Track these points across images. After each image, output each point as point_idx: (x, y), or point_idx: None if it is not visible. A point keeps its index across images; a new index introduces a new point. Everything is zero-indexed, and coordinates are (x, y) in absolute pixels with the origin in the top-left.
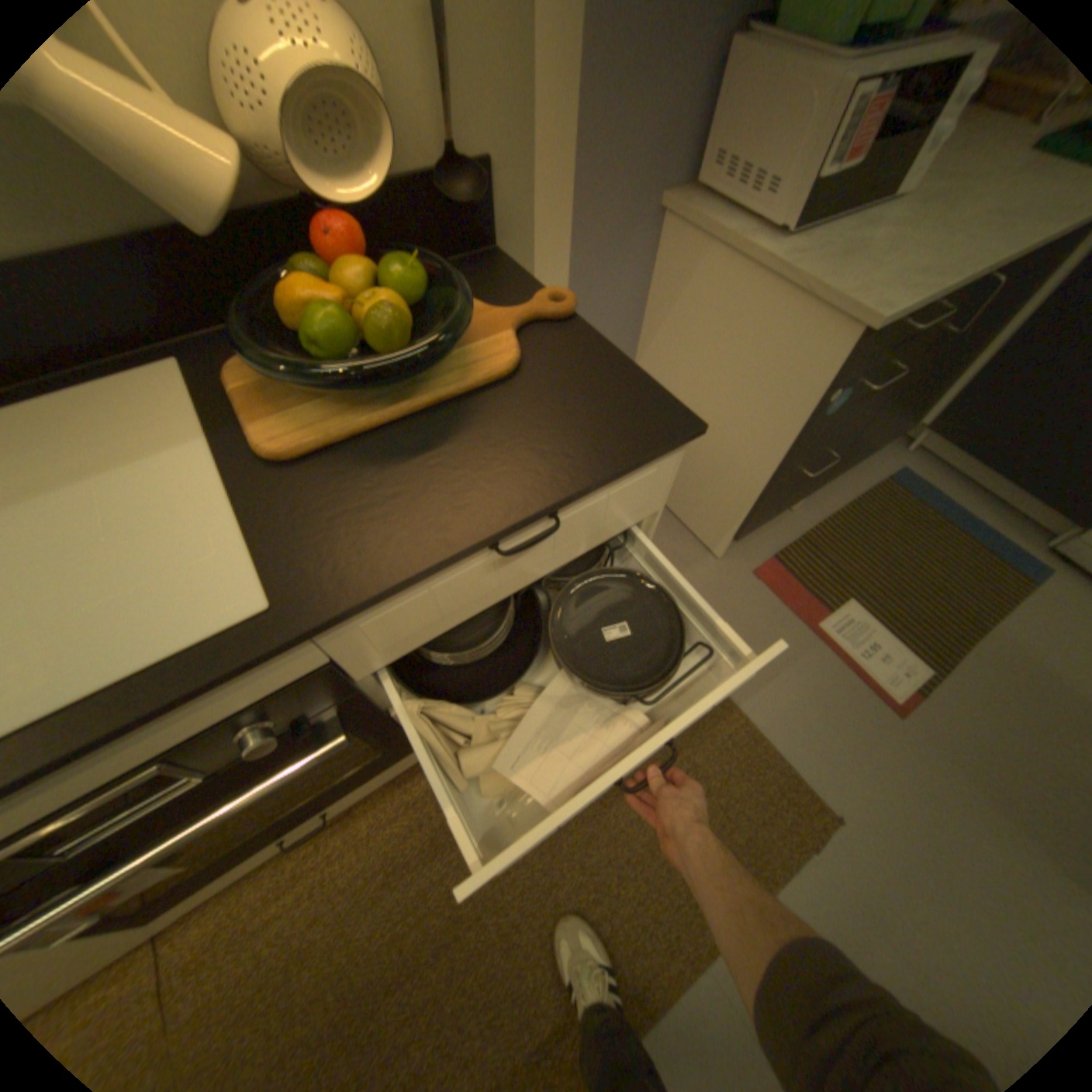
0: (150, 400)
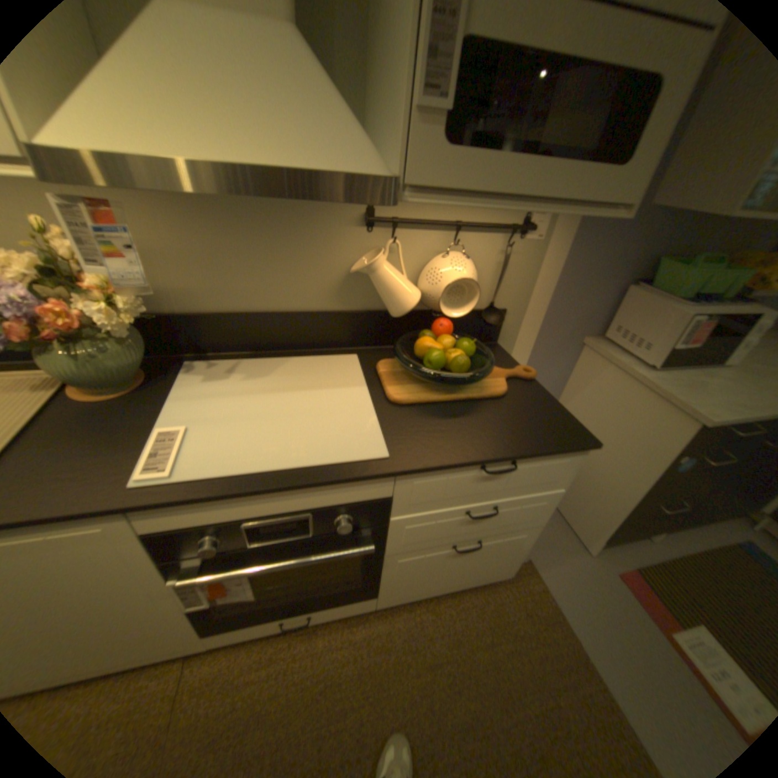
0: (344, 368)
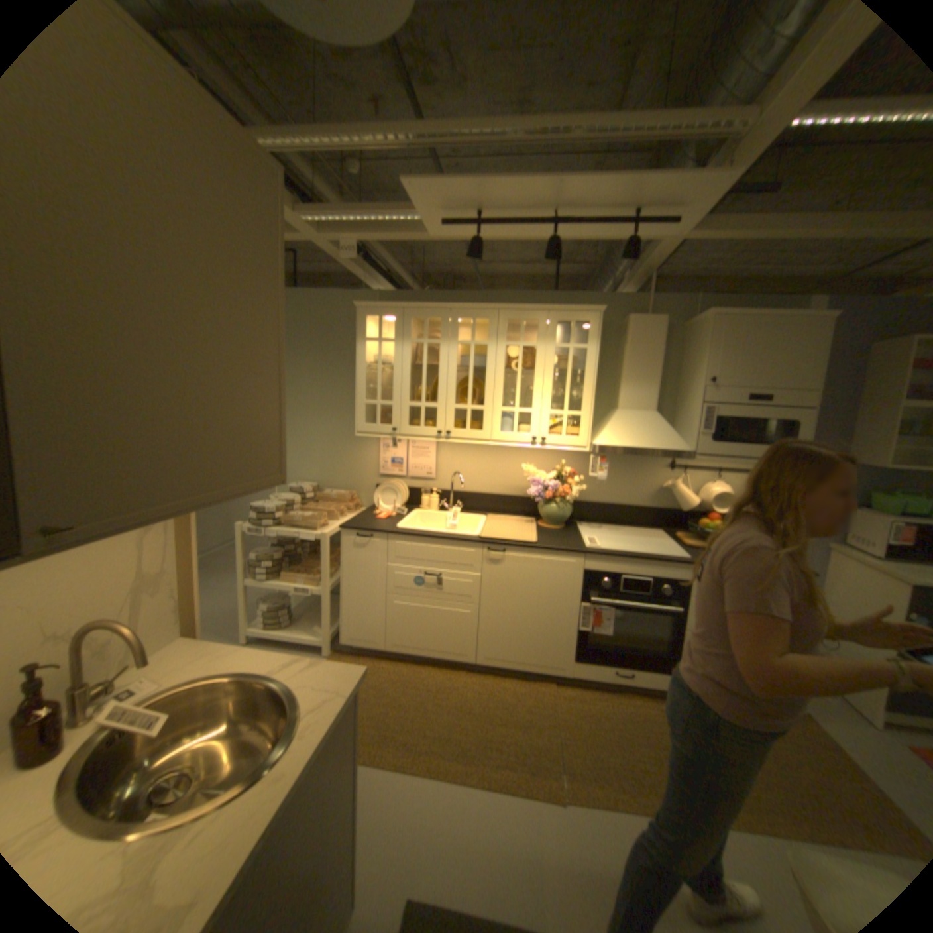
0: (656, 535)
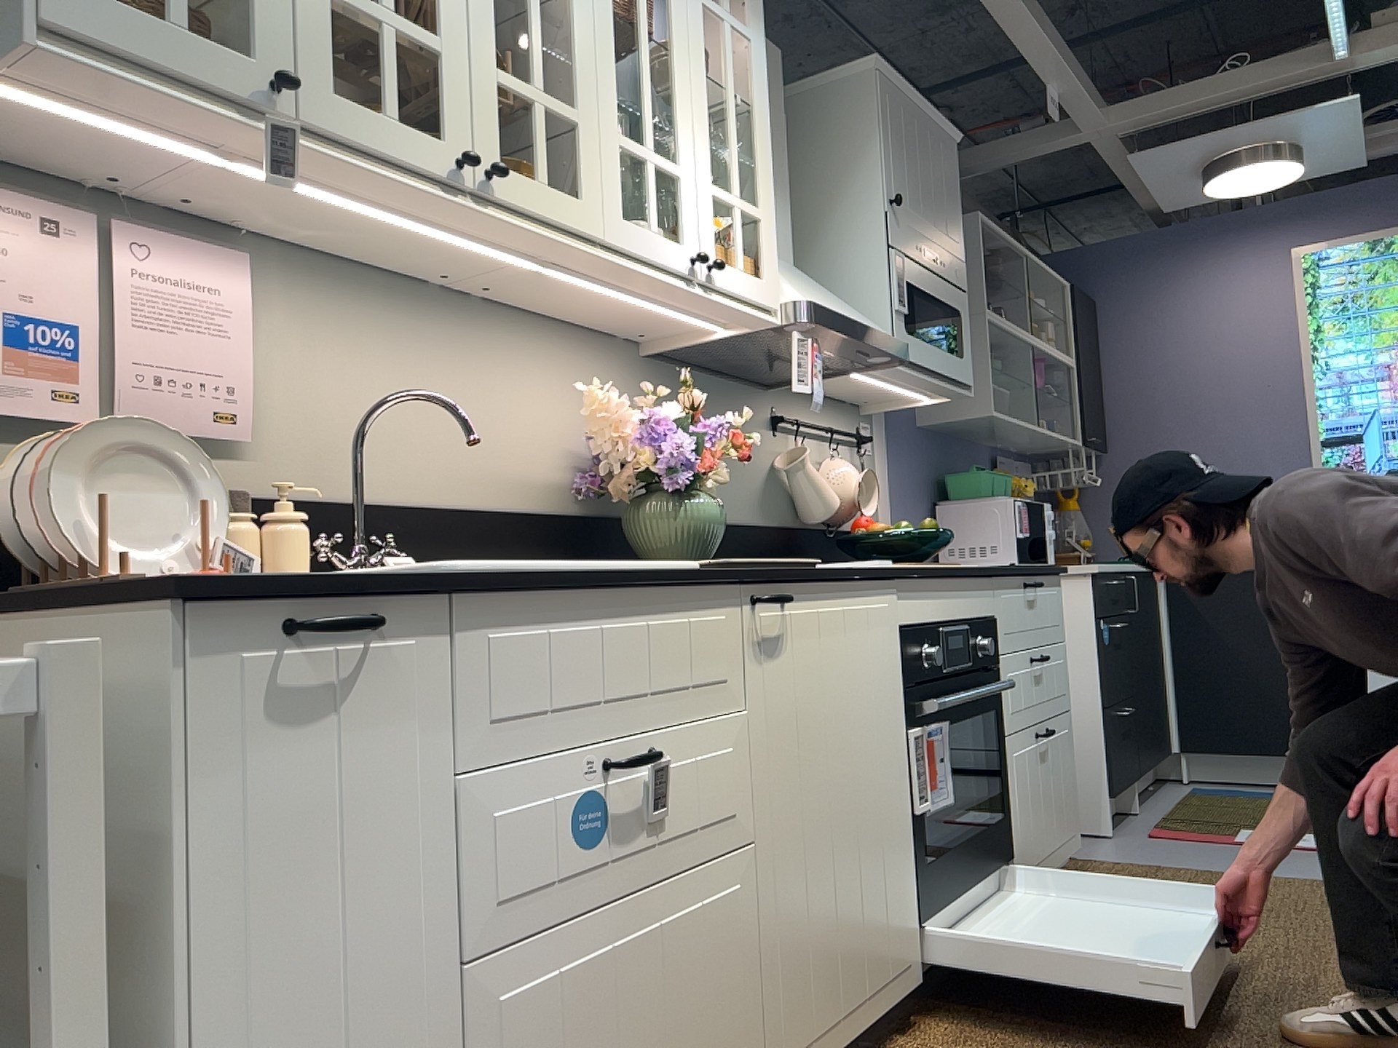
0: None
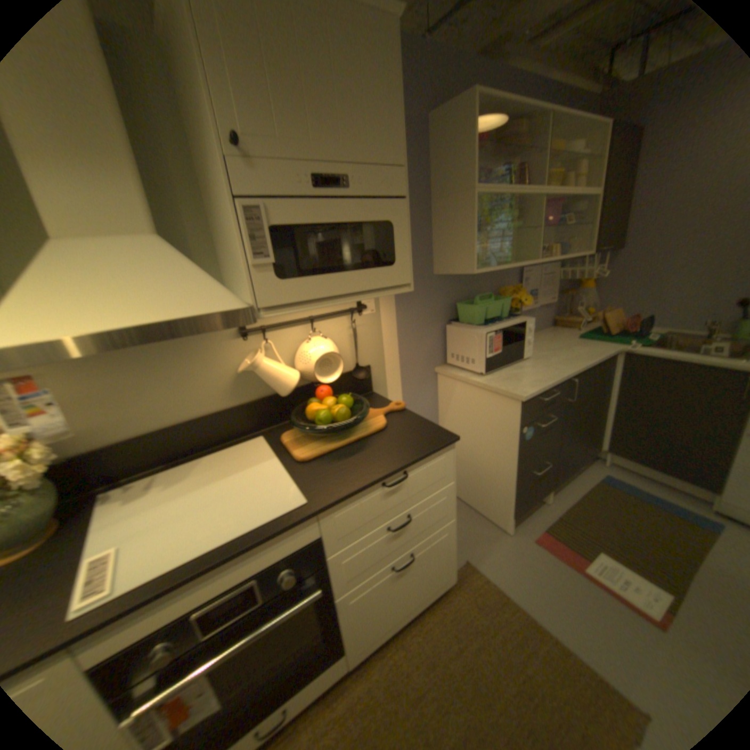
0: (252, 450)
